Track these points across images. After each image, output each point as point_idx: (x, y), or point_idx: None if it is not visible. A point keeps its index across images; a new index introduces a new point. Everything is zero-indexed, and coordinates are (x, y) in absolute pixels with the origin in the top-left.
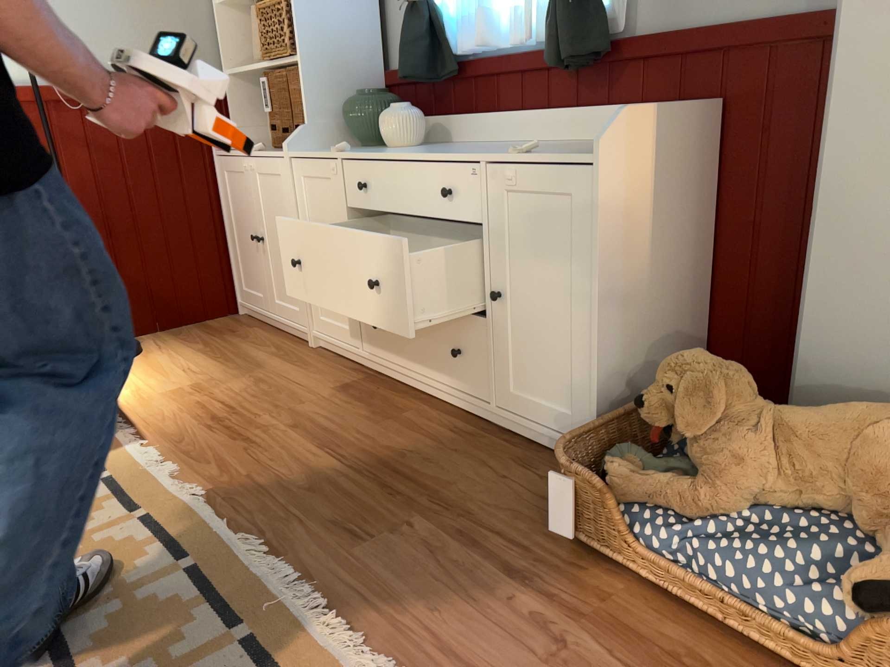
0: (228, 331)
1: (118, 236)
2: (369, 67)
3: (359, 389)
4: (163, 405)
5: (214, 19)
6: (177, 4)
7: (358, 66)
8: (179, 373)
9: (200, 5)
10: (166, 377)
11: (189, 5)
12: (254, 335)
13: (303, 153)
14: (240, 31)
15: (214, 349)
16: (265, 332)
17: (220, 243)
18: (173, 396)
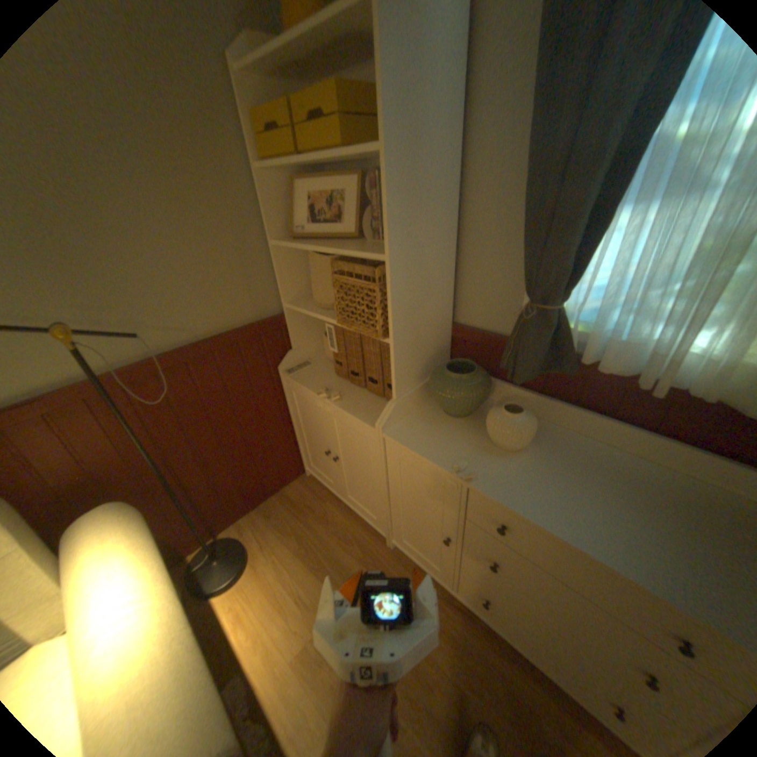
0: (307, 508)
1: (209, 462)
2: (445, 322)
3: (472, 651)
4: (300, 695)
5: (268, 251)
6: (233, 245)
7: (438, 327)
8: (293, 608)
9: (256, 241)
10: (283, 618)
11: (245, 243)
12: (332, 517)
13: (398, 430)
14: (294, 260)
15: (308, 550)
16: (339, 510)
17: (289, 432)
18: (303, 669)
